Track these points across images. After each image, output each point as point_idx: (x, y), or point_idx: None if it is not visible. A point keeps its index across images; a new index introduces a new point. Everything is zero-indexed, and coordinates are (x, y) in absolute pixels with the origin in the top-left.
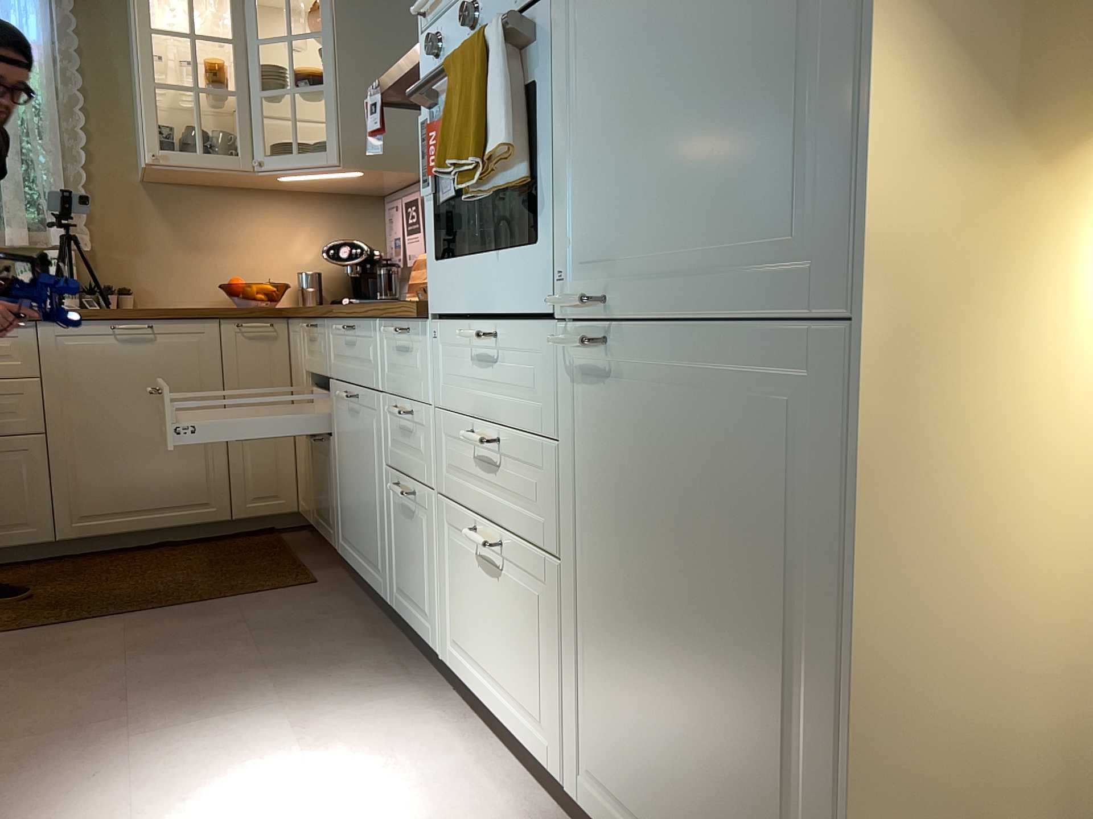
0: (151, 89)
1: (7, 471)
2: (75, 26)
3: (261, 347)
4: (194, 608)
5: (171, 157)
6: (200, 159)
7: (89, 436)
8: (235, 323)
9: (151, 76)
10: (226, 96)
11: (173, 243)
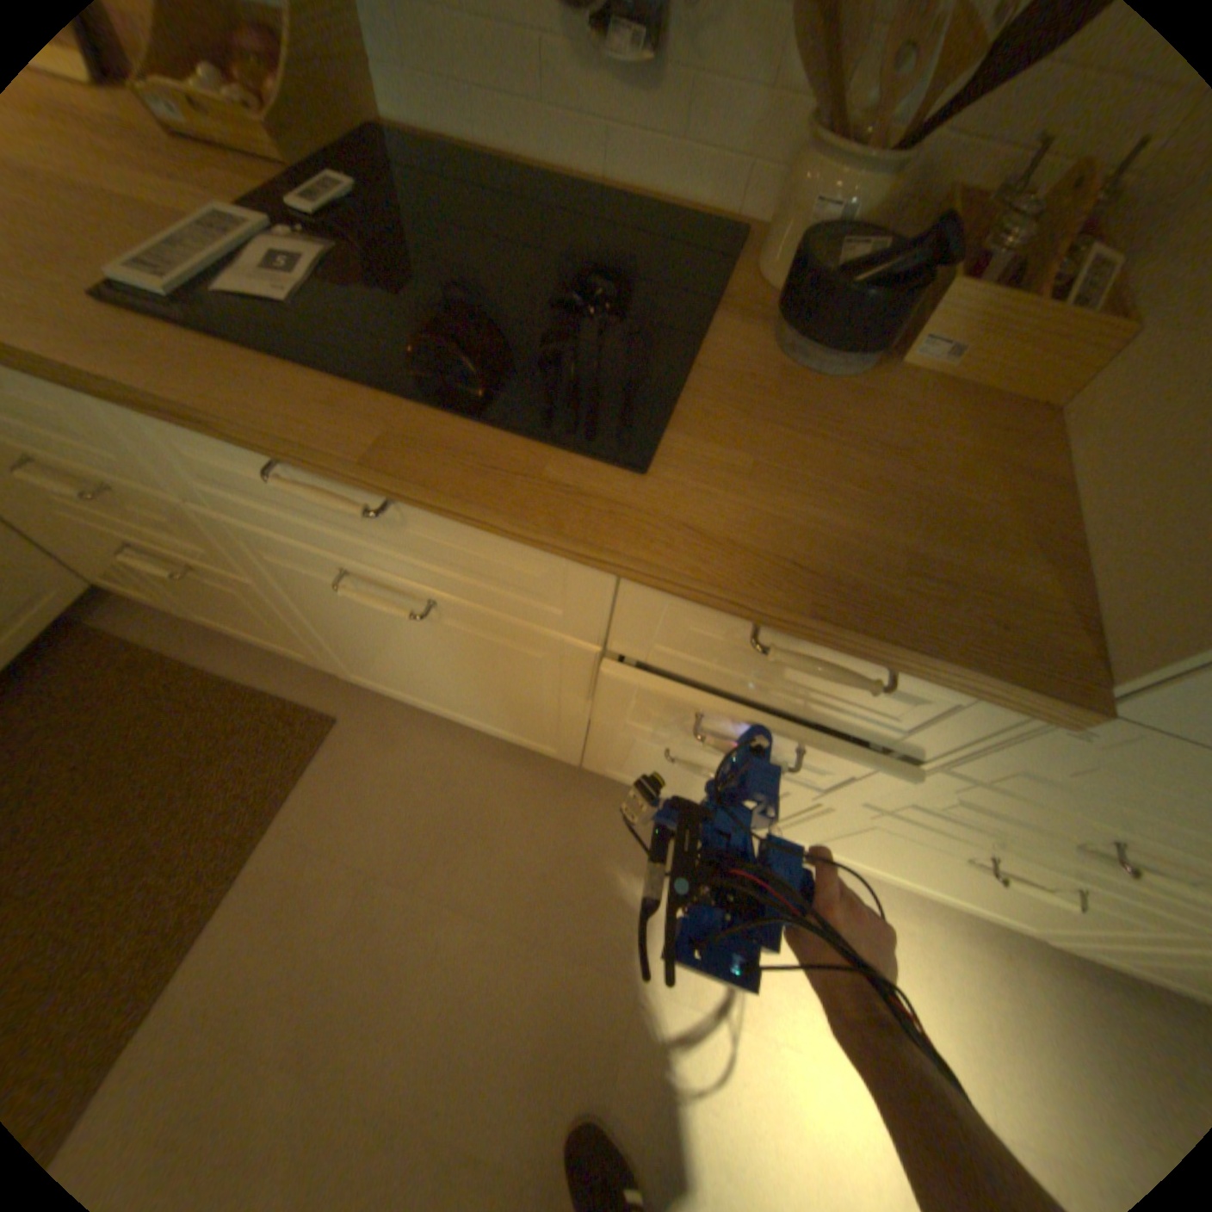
0: None
1: None
2: None
3: None
4: (237, 900)
5: None
6: None
7: None
8: None
9: None
10: None
11: None
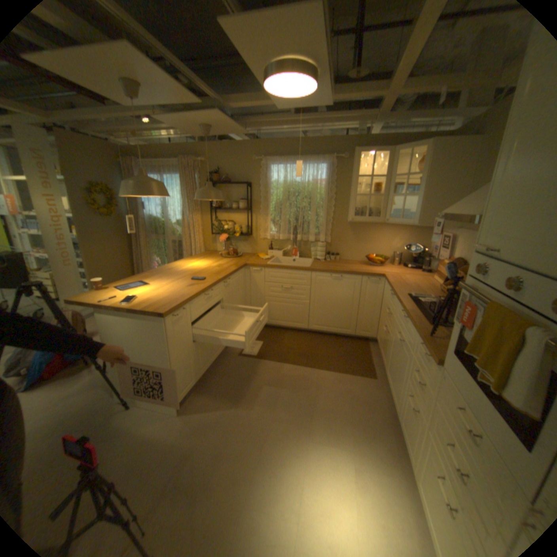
0: (355, 197)
1: (299, 309)
2: (336, 173)
3: (374, 286)
4: (337, 375)
5: (357, 219)
6: (366, 219)
7: (320, 304)
8: (367, 278)
9: (355, 192)
10: (380, 193)
11: (354, 240)
